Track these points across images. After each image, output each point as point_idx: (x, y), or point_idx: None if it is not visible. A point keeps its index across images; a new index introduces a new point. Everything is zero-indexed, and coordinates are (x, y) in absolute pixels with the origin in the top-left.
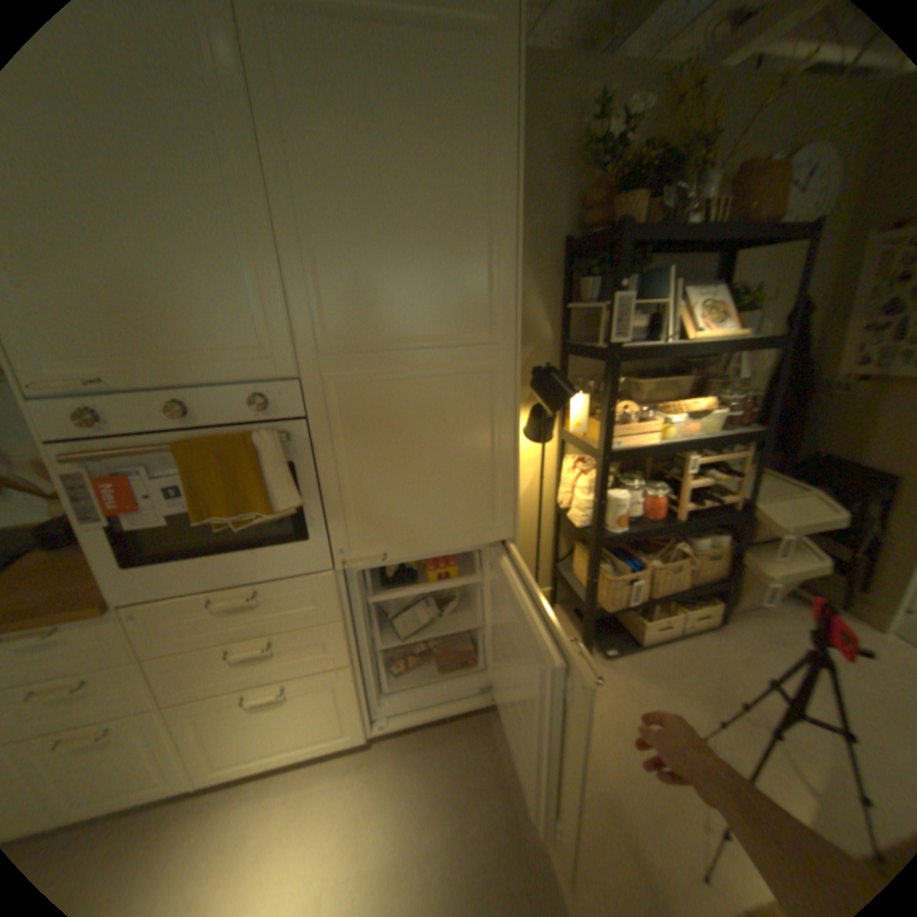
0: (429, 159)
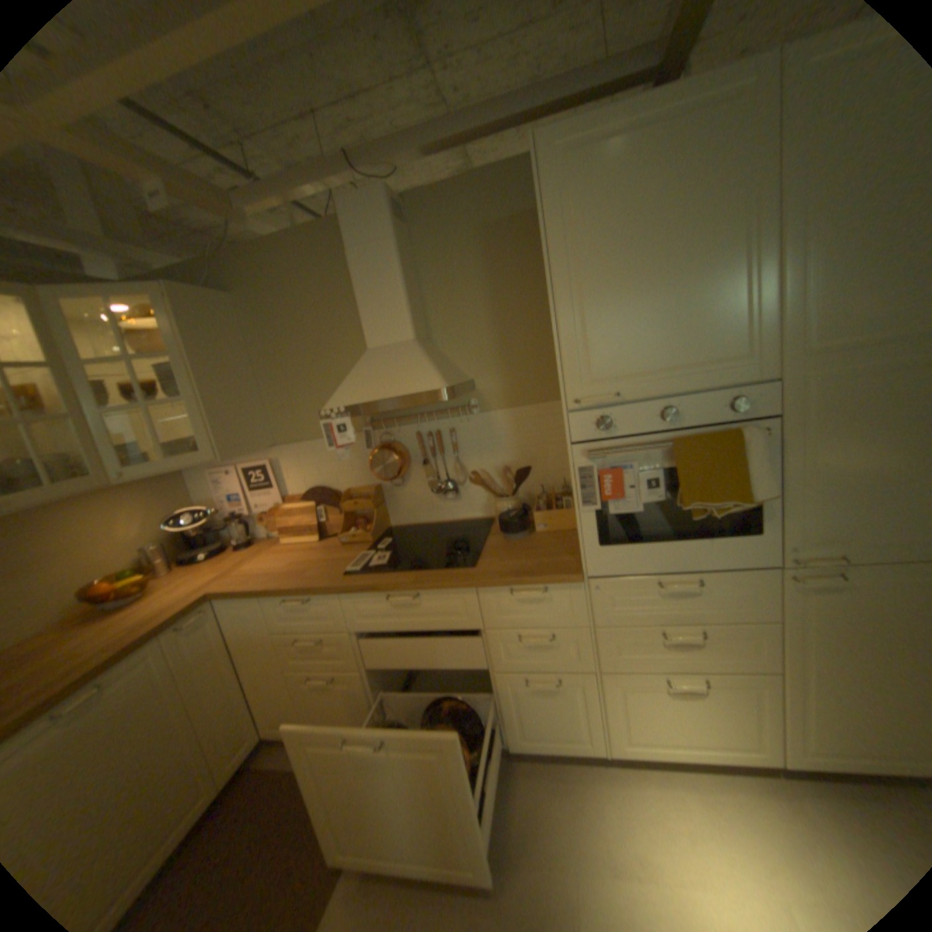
0: None
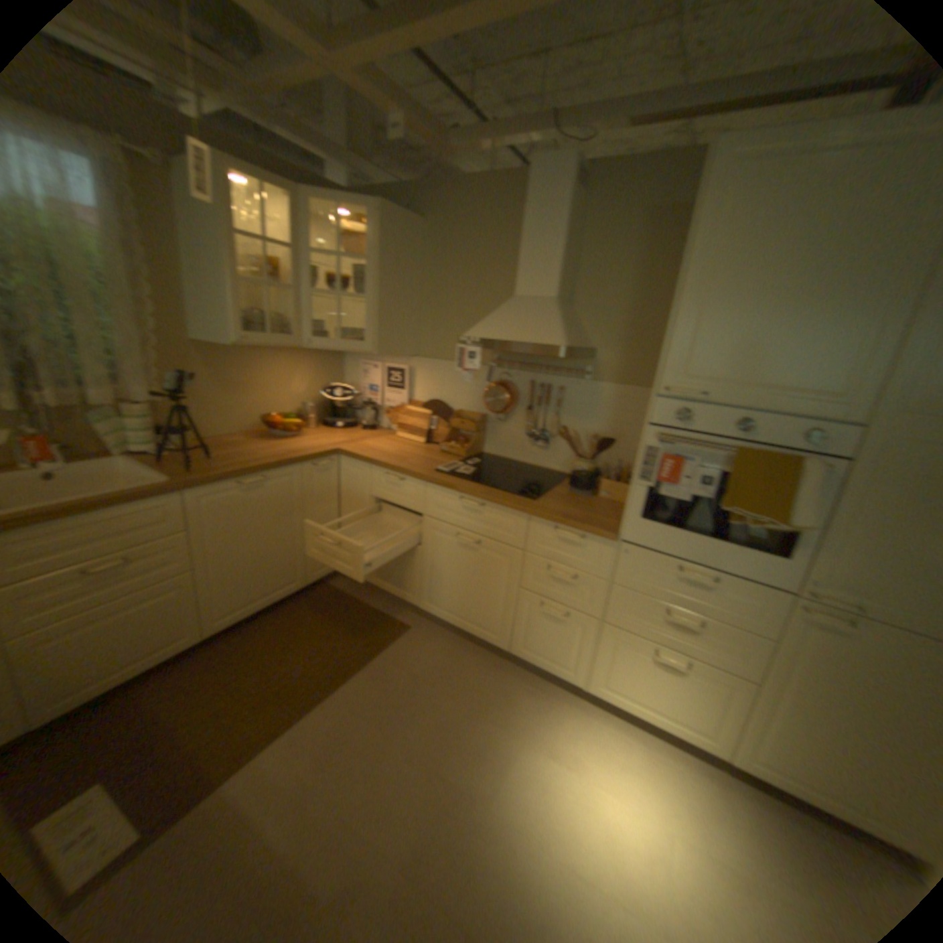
0: None
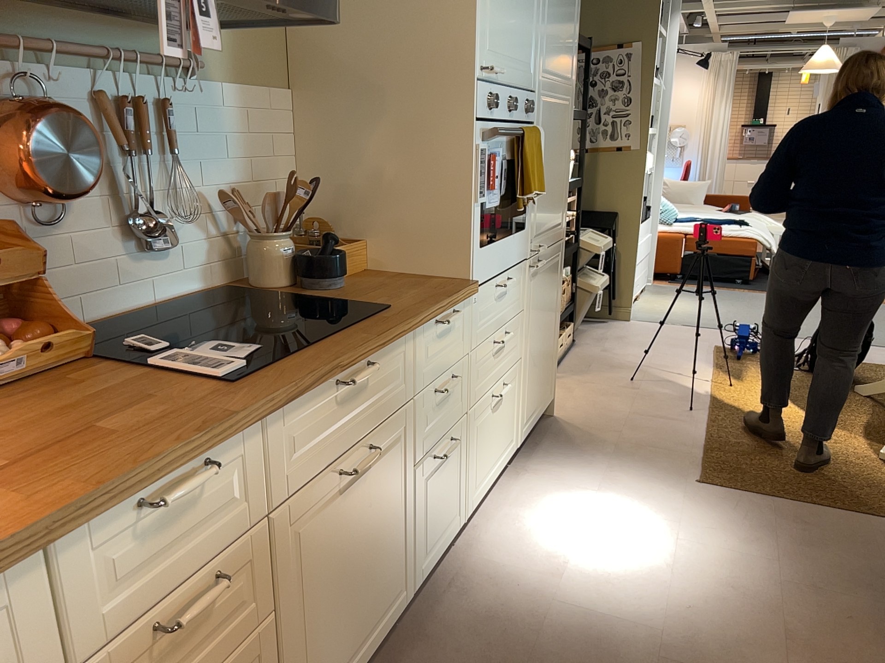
0: None
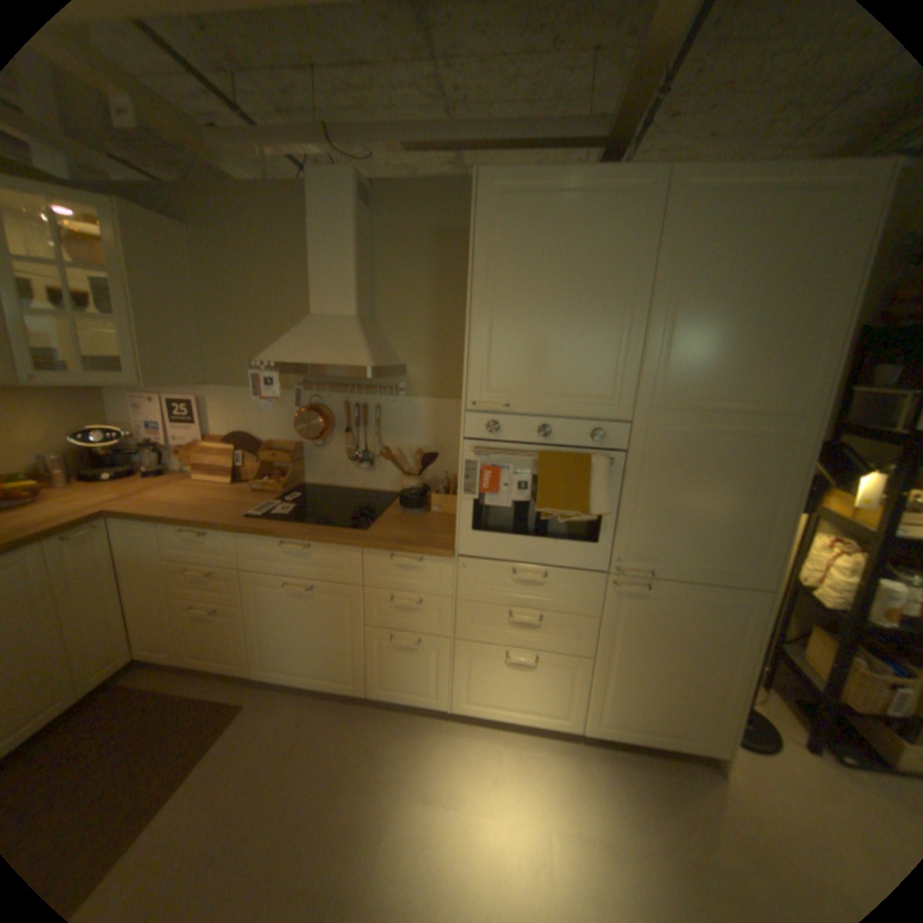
0: (783, 275)
